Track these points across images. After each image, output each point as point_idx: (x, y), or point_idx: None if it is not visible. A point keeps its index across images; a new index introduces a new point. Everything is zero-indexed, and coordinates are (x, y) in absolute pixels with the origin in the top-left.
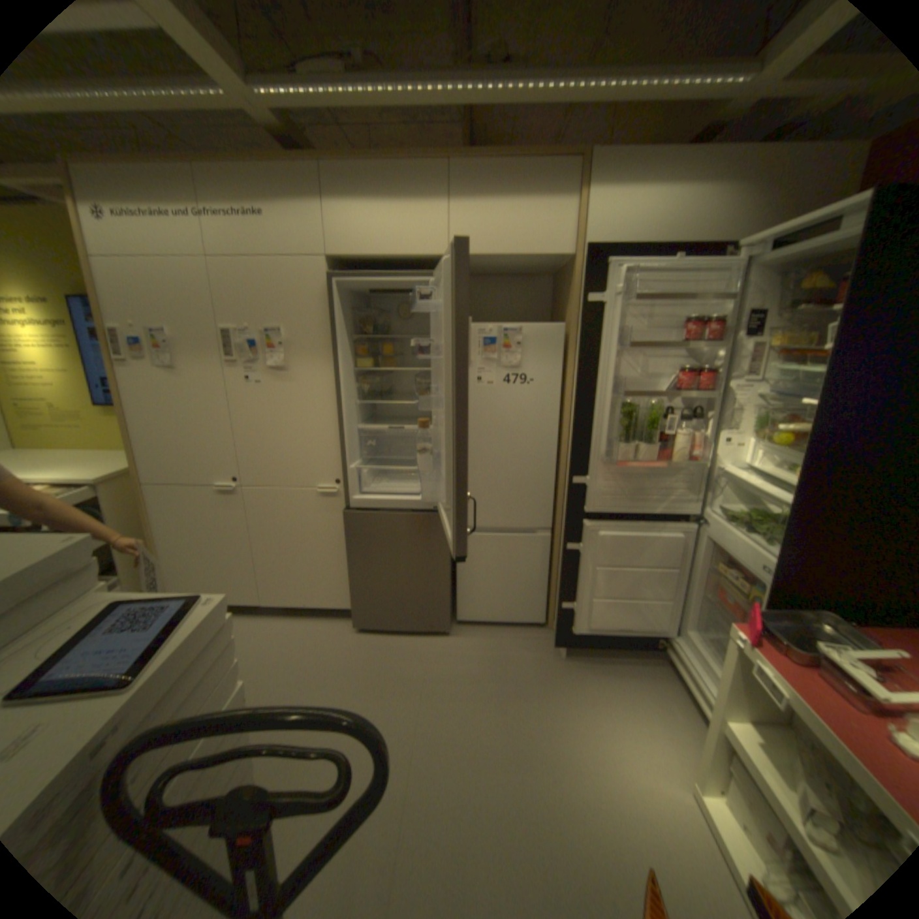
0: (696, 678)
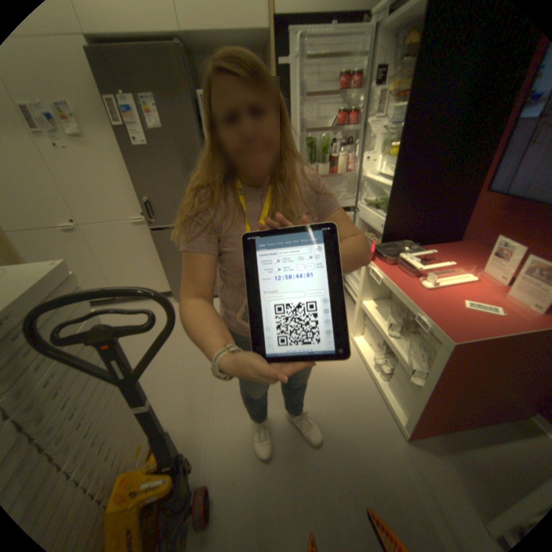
0: (354, 291)
